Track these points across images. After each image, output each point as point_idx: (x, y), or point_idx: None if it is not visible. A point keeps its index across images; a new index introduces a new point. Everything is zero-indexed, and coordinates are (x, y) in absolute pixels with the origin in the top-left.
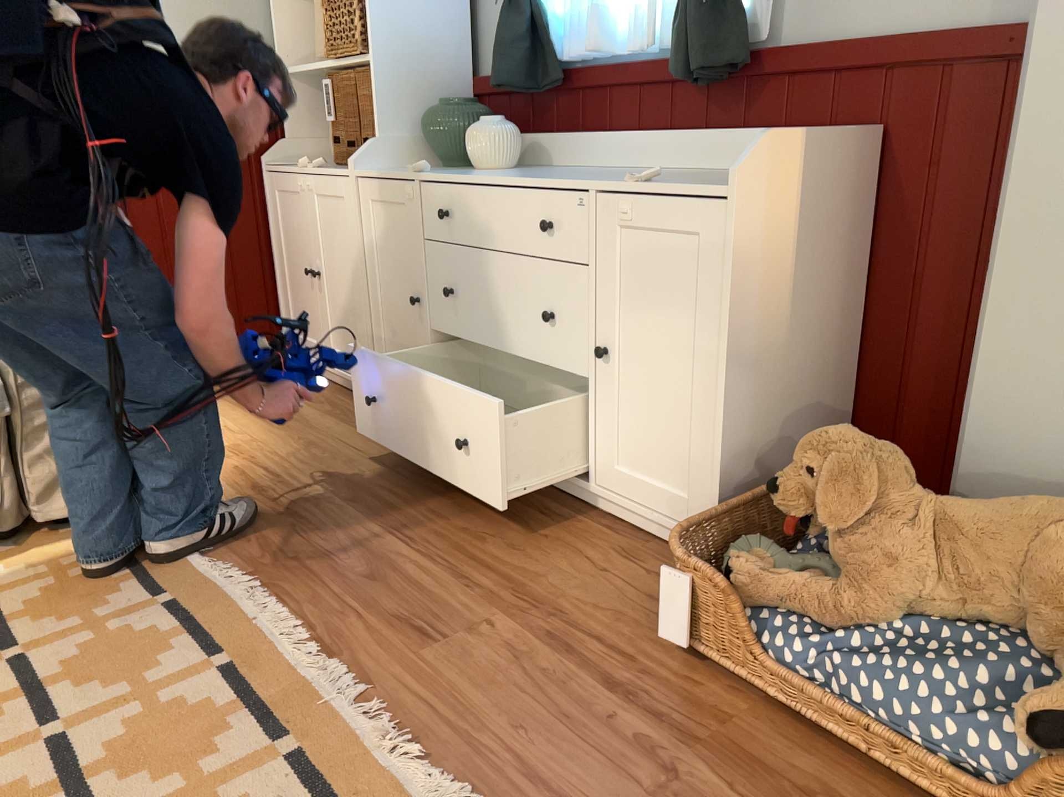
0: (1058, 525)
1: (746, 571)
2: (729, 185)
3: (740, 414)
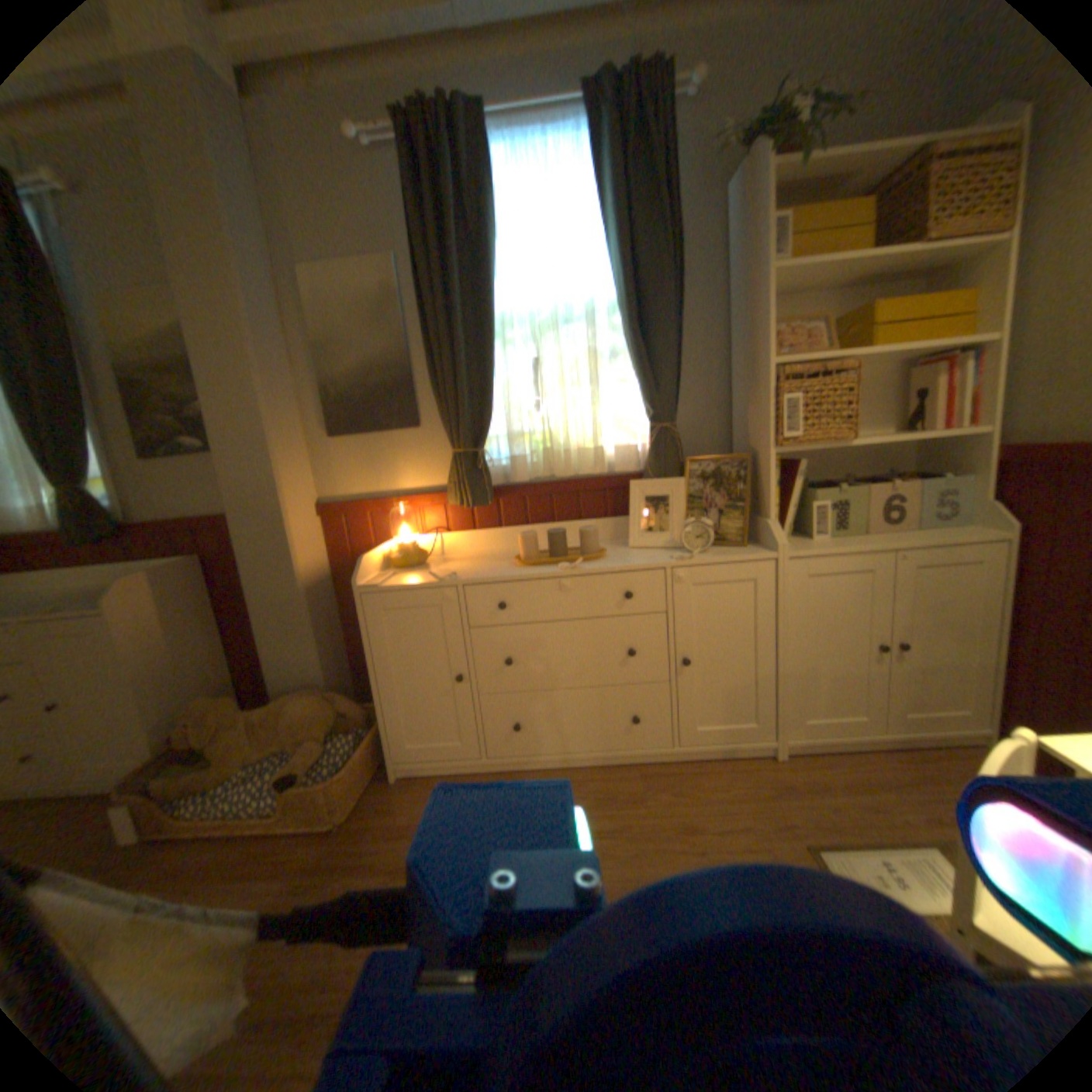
0: (289, 706)
1: (160, 787)
2: (106, 605)
3: (152, 710)
